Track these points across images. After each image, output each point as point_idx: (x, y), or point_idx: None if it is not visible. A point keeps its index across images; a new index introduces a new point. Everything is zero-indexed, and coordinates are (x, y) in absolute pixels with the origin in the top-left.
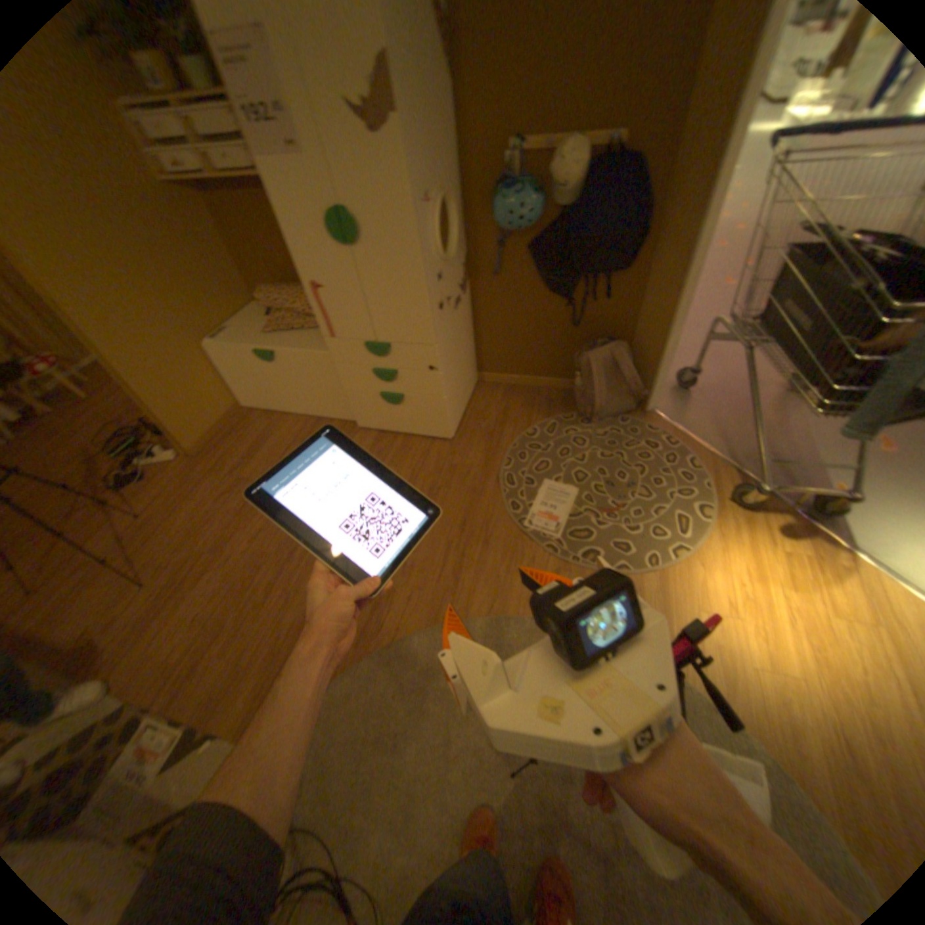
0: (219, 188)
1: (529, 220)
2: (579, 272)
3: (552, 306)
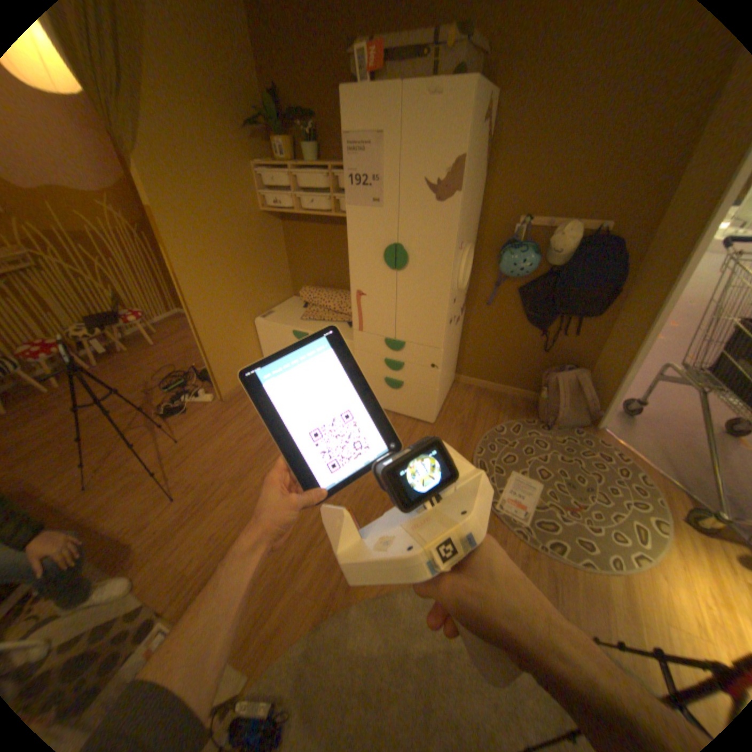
0: (298, 220)
1: (528, 271)
2: (560, 313)
3: (530, 334)
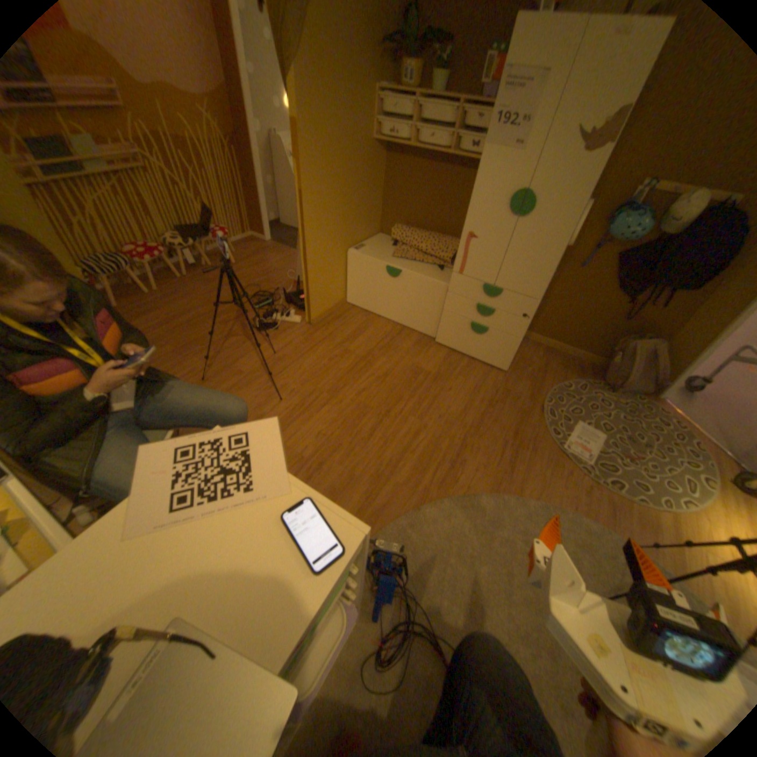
0: (405, 154)
1: (638, 236)
2: (656, 282)
3: (616, 300)
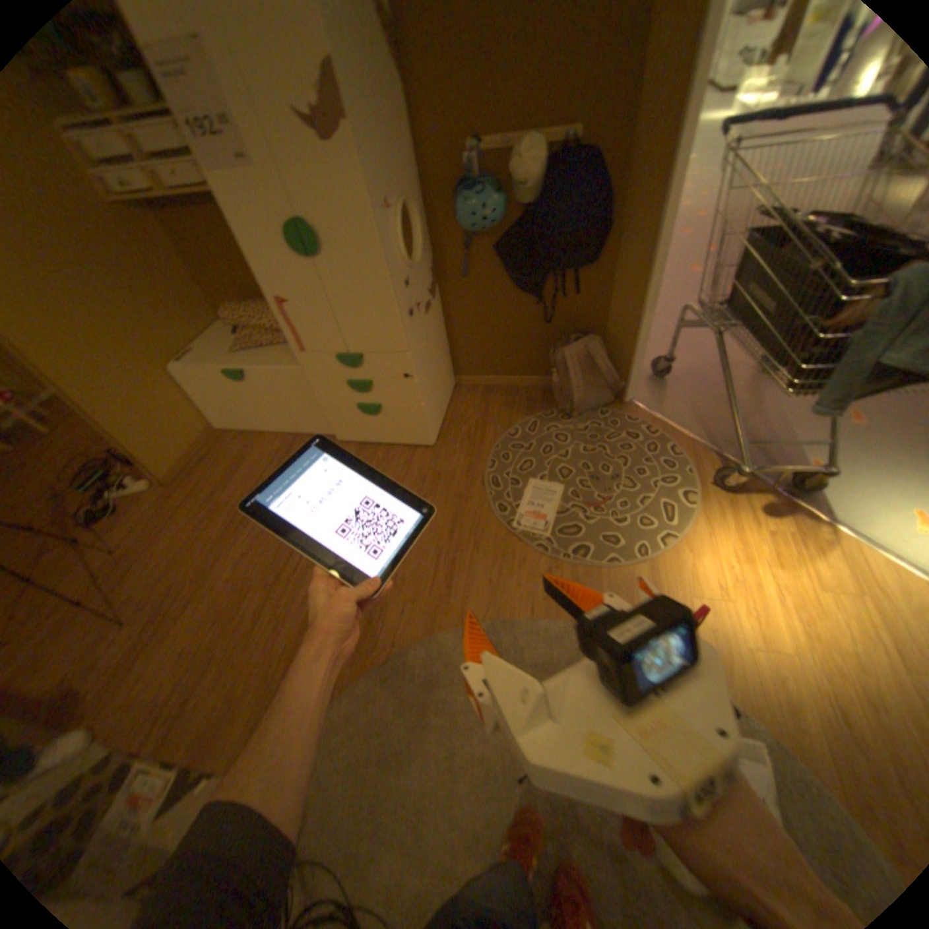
0: (172, 206)
1: (492, 220)
2: (547, 270)
3: (523, 304)
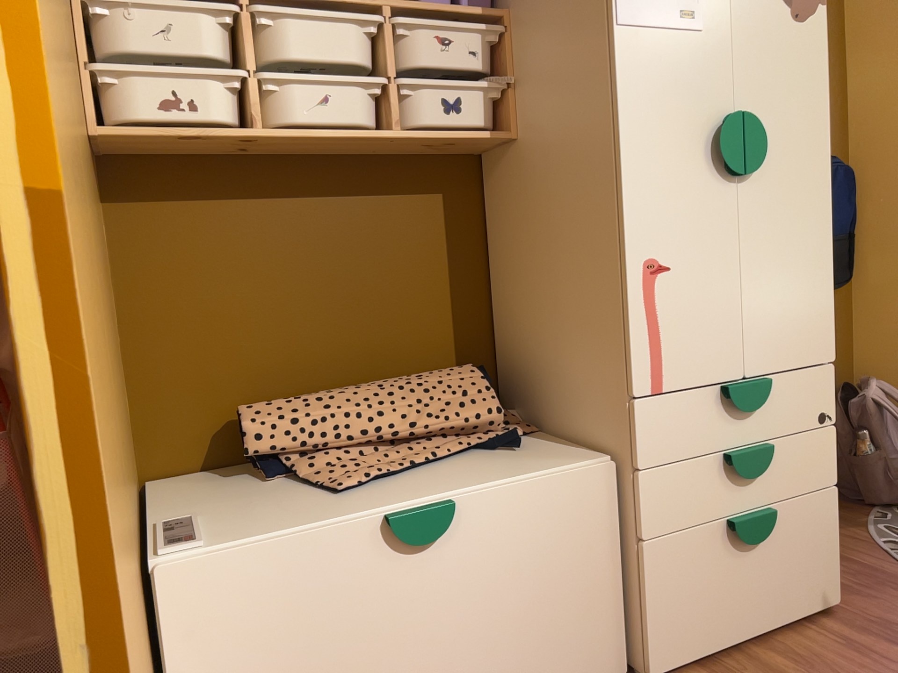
0: (190, 191)
1: None
2: None
3: None
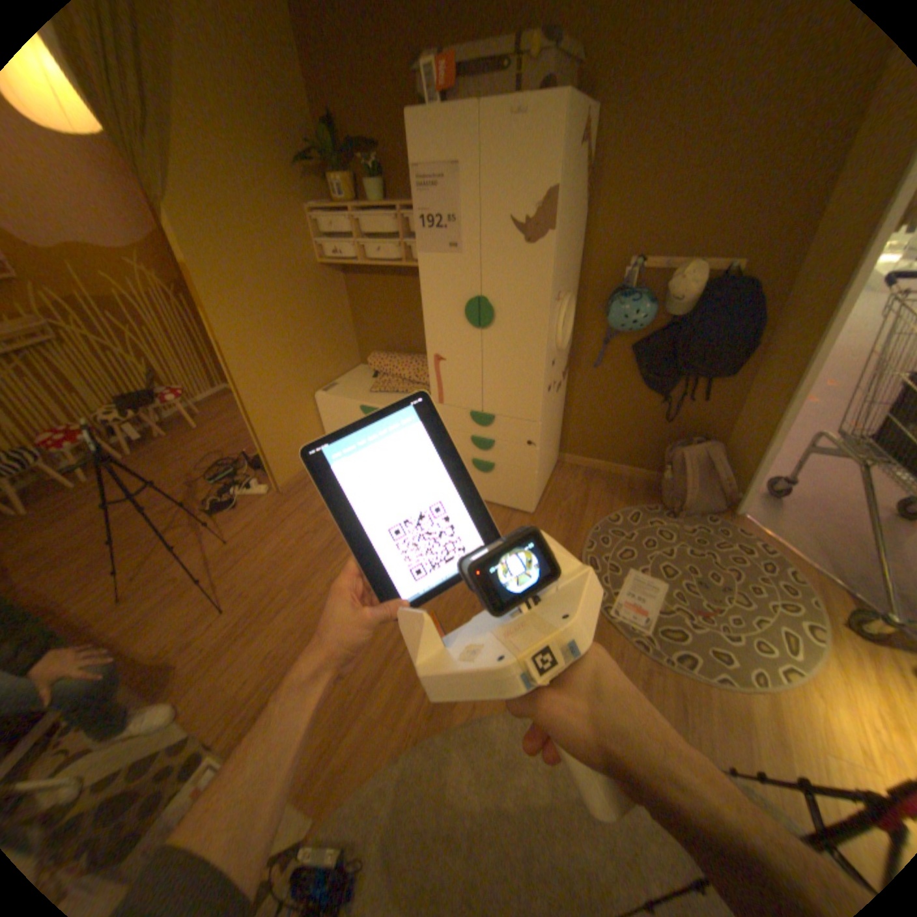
0: (364, 272)
1: (642, 324)
2: (684, 374)
3: (648, 400)
